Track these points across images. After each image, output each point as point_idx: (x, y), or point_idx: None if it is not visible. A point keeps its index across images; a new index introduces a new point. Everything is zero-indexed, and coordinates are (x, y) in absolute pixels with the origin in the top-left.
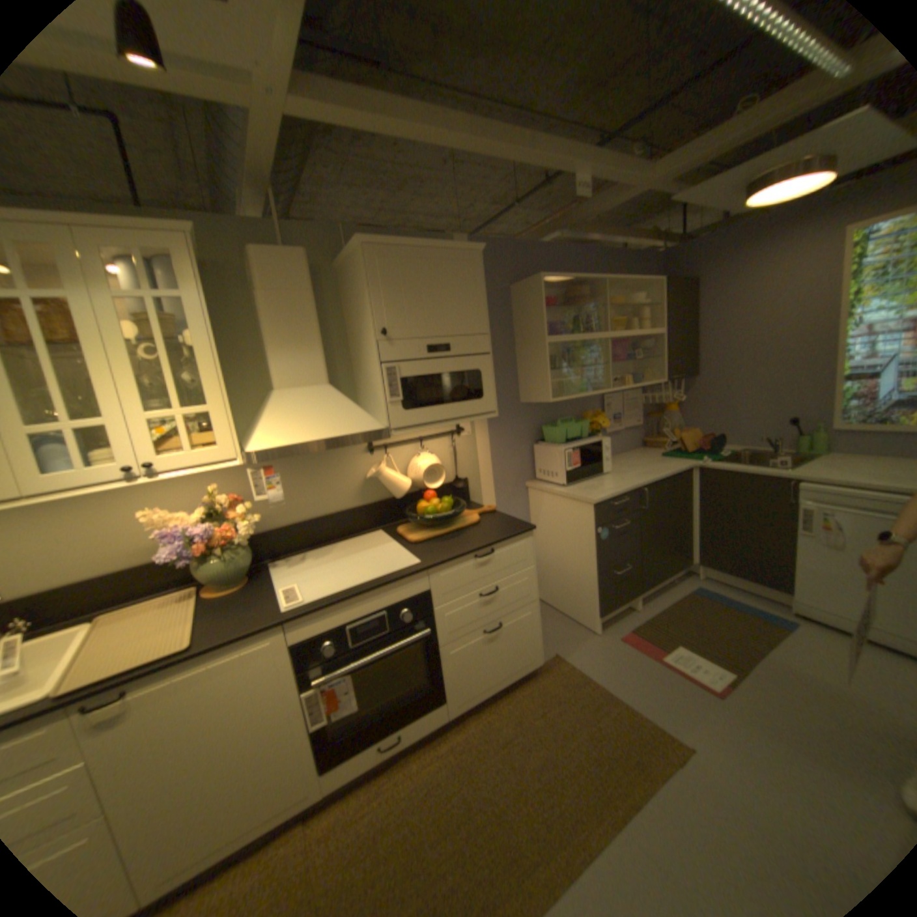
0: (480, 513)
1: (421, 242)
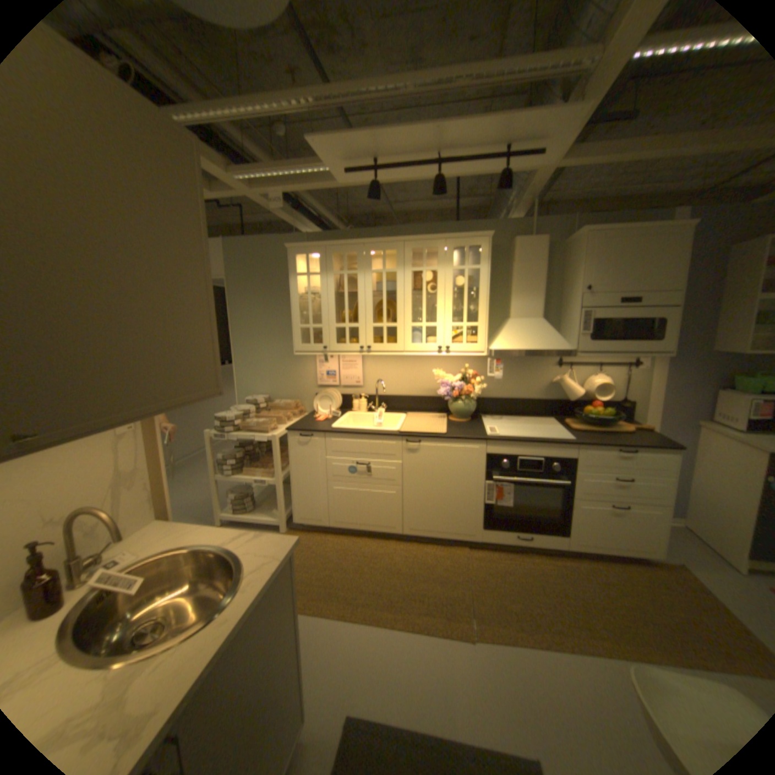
0: (638, 429)
1: (635, 225)
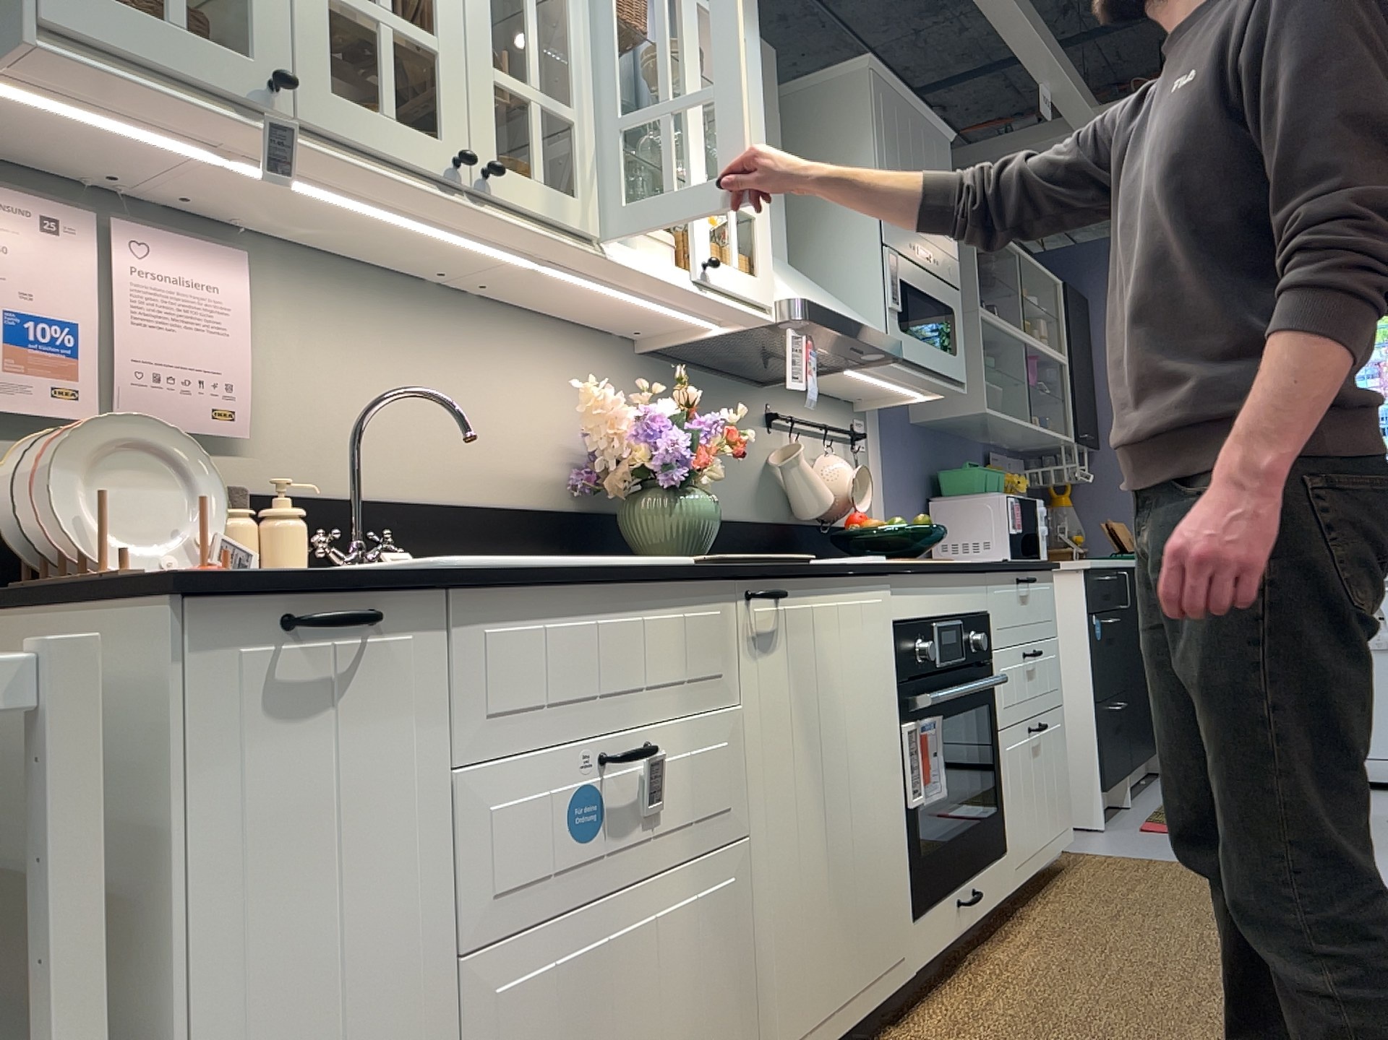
0: None
1: (913, 100)
